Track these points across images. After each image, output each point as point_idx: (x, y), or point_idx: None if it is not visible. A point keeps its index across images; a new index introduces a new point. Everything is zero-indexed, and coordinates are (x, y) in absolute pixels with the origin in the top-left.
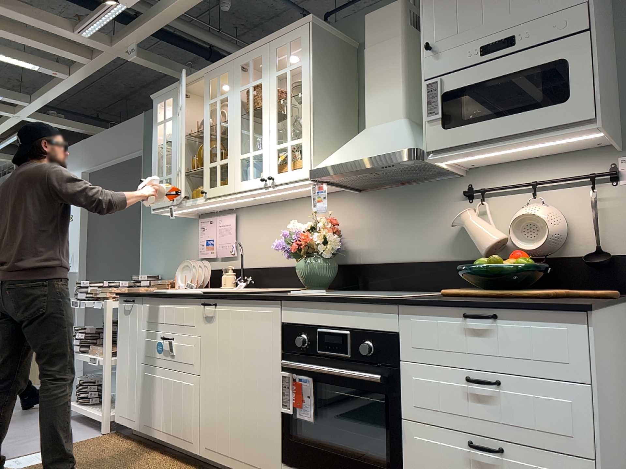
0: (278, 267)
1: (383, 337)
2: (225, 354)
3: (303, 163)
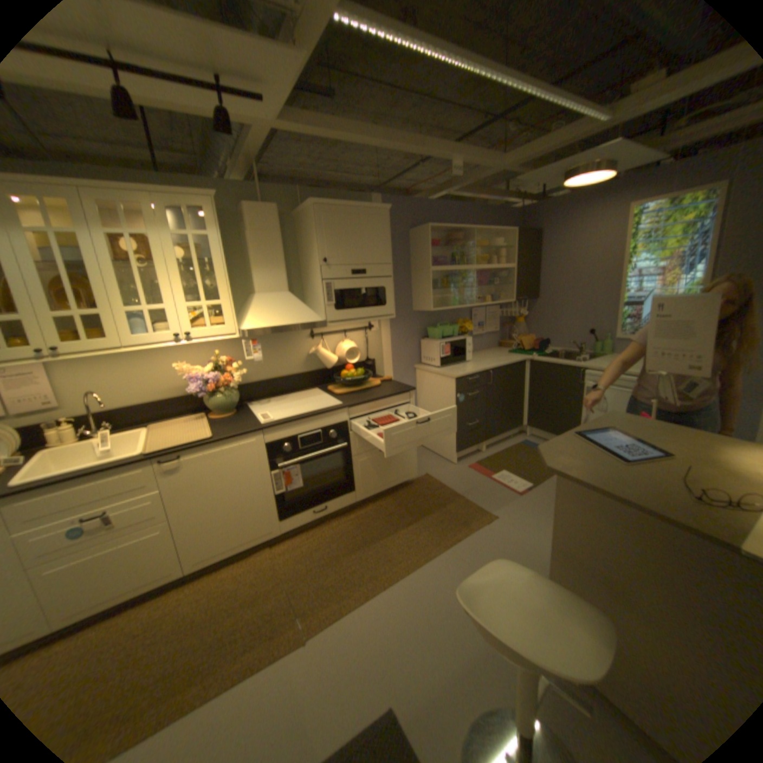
0: (143, 403)
1: (340, 425)
2: (204, 488)
3: (226, 321)
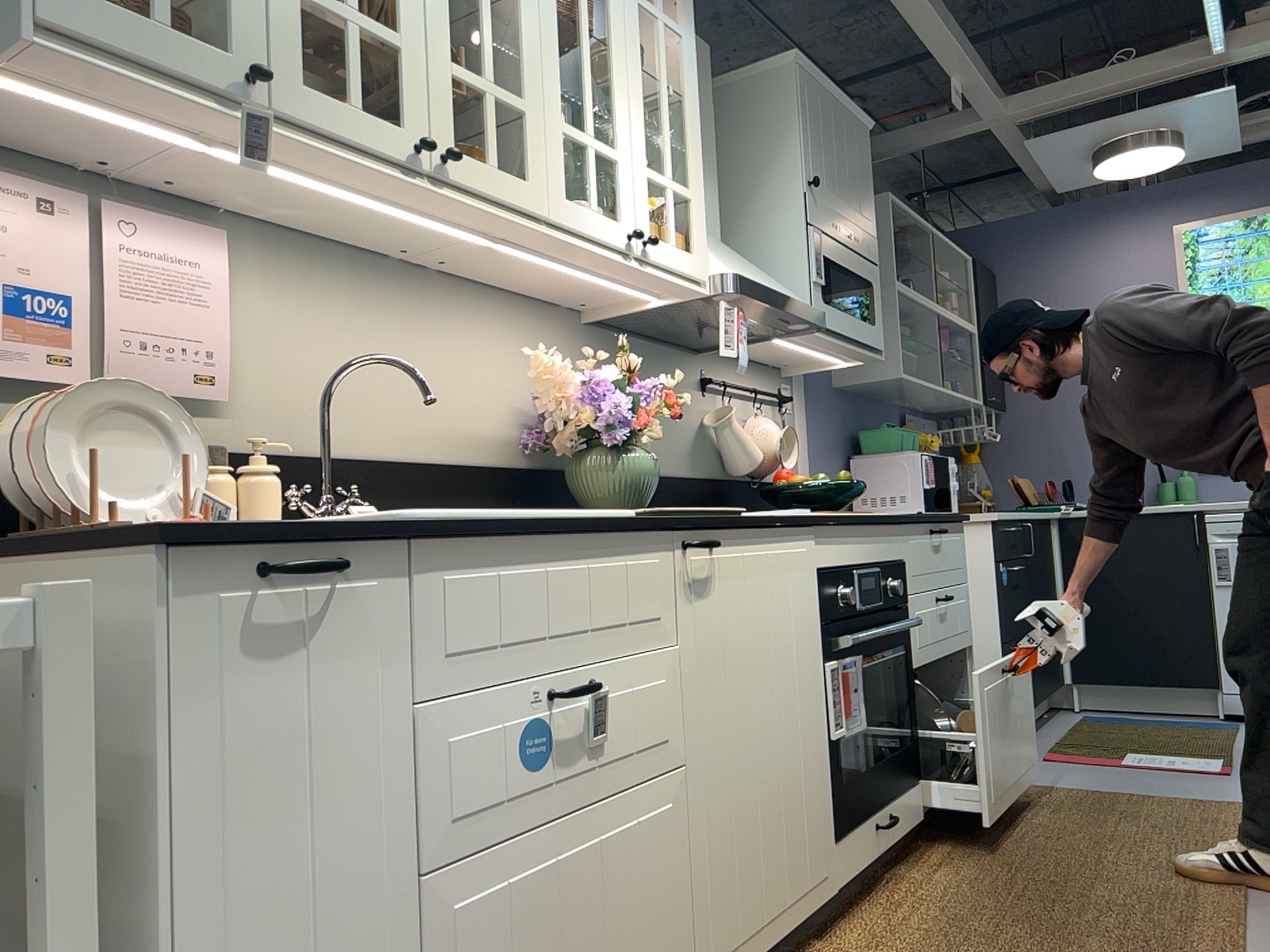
0: (409, 462)
1: (898, 568)
2: (741, 672)
3: (693, 246)
